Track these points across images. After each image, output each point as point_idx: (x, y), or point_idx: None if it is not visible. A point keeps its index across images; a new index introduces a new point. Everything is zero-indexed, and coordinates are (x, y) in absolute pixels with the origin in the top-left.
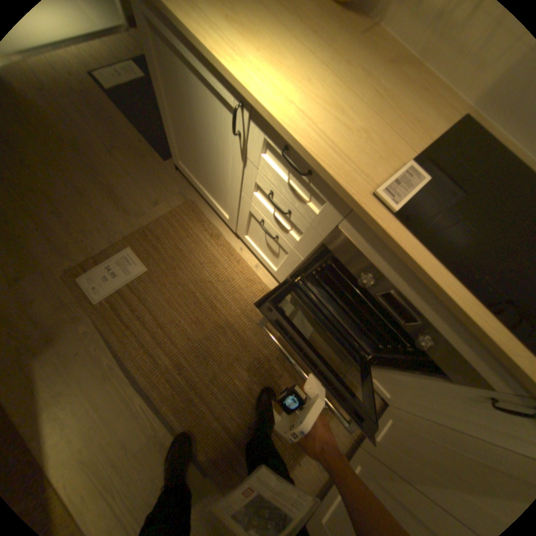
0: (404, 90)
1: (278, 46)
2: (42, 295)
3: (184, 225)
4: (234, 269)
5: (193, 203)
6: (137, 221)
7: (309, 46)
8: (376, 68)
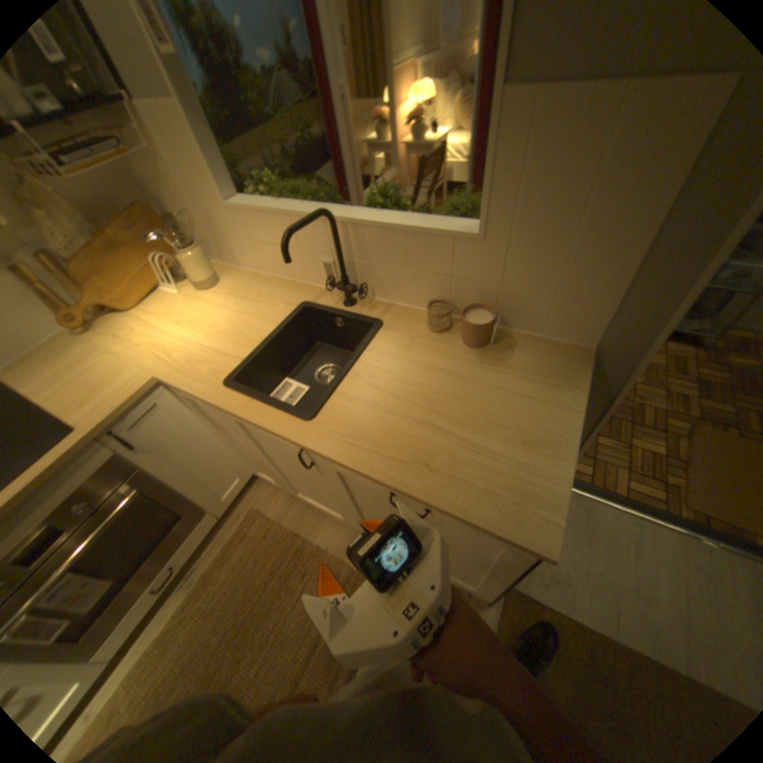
0: None
1: None
2: None
3: None
4: None
5: None
6: None
7: None
8: None
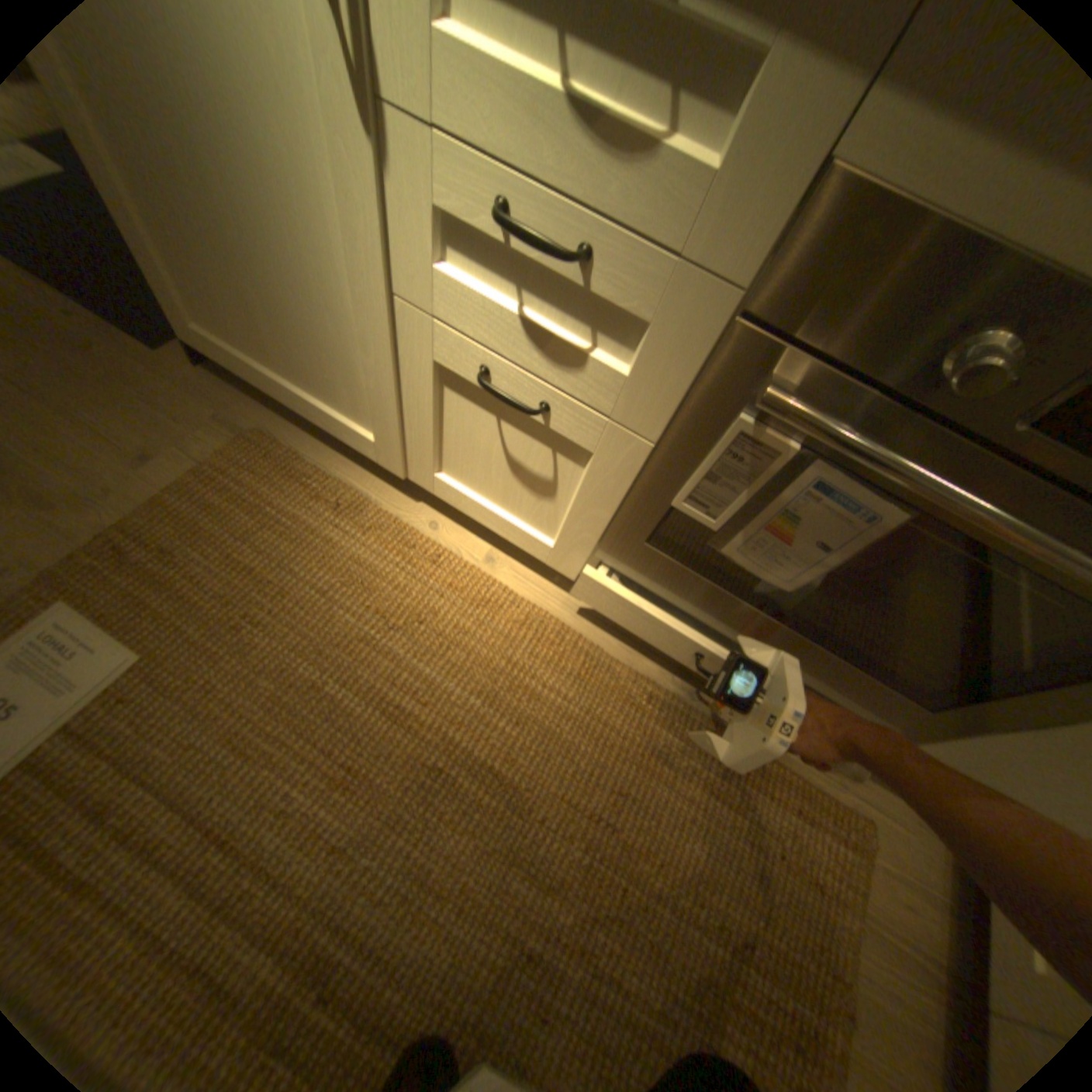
0: None
1: None
2: None
3: (247, 496)
4: (429, 581)
5: (264, 432)
6: (85, 516)
7: None
8: None
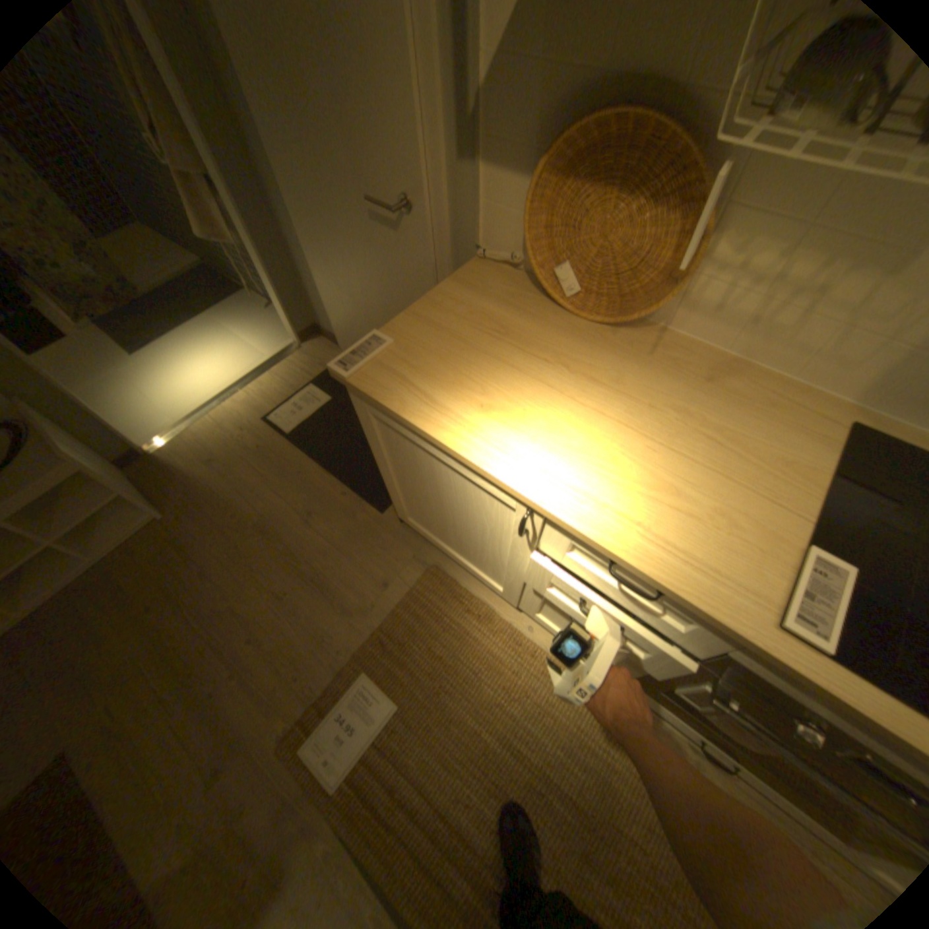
0: (745, 418)
1: (556, 421)
2: (253, 793)
3: (433, 612)
4: (529, 671)
5: (437, 569)
6: (364, 623)
7: (592, 403)
8: (692, 397)
